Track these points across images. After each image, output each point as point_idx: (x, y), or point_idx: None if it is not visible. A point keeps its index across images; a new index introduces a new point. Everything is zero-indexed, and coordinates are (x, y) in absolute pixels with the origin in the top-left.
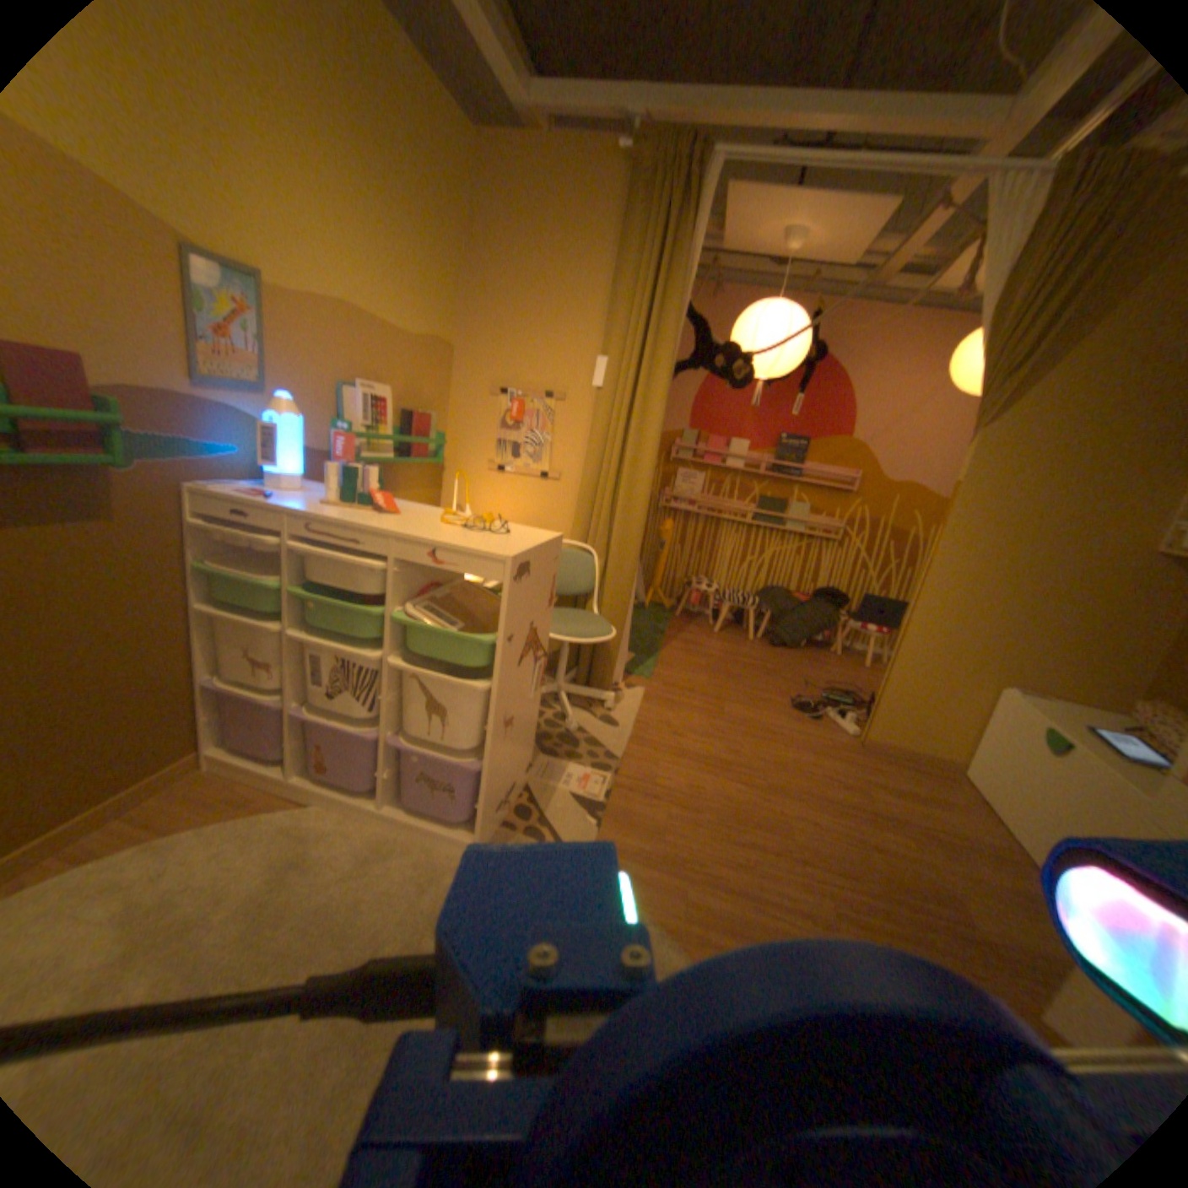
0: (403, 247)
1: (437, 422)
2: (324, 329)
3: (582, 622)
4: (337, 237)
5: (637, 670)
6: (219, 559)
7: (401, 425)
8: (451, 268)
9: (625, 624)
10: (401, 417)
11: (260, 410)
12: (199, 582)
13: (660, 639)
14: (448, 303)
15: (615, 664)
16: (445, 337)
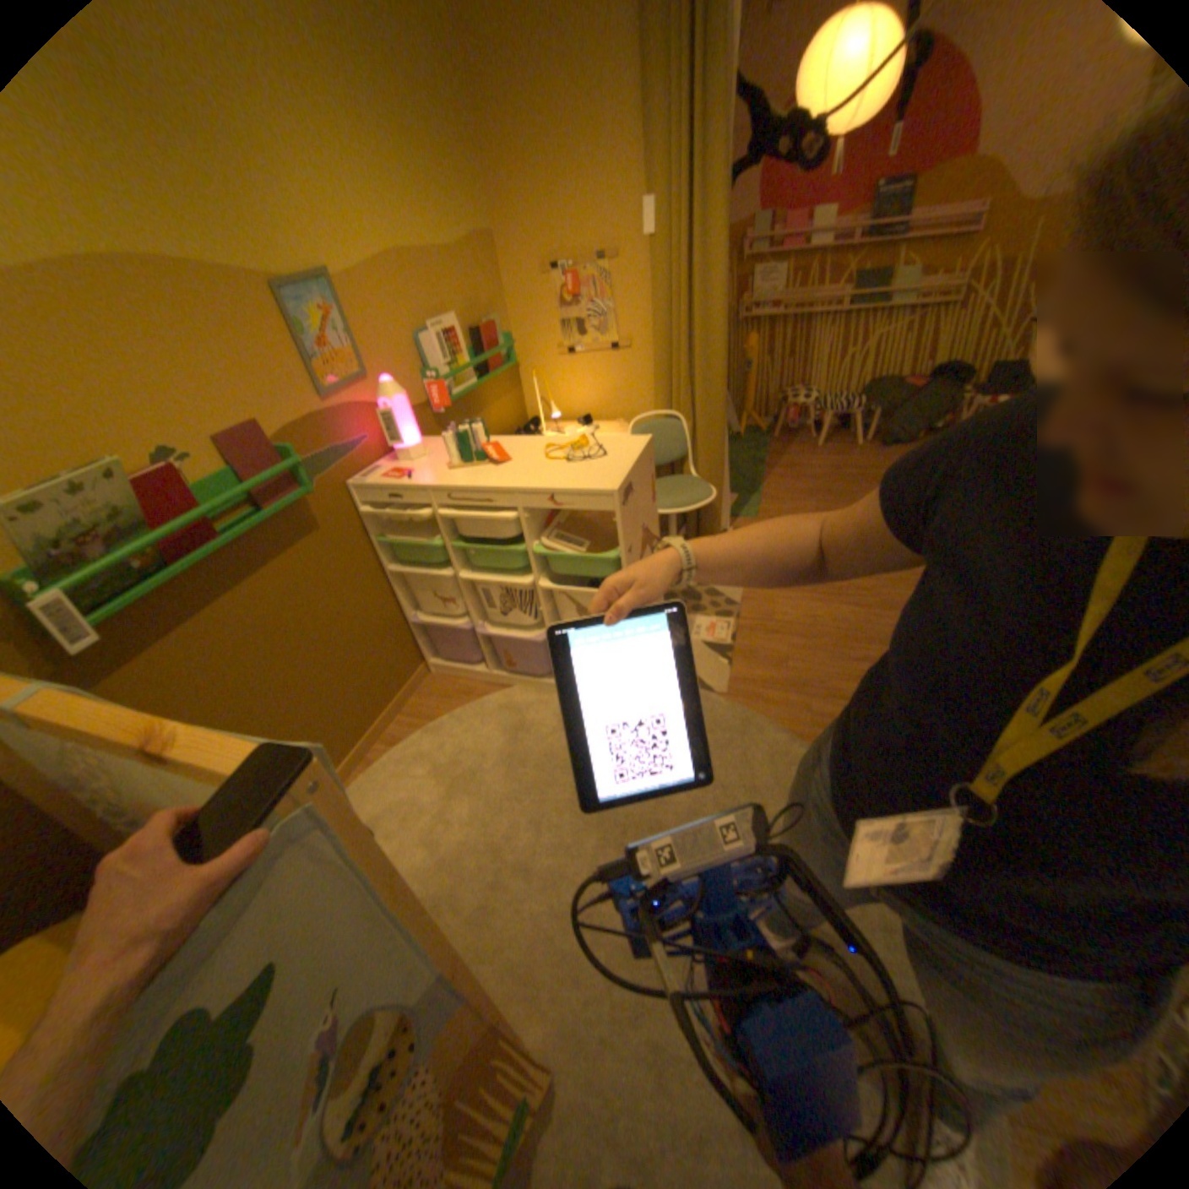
0: (416, 151)
1: (499, 323)
2: (385, 289)
3: (682, 490)
4: (362, 185)
5: (742, 510)
6: (388, 528)
7: (470, 343)
8: (463, 140)
9: (723, 476)
10: (468, 335)
11: (368, 394)
12: (382, 549)
13: (761, 470)
14: (472, 184)
15: (720, 515)
16: (480, 225)
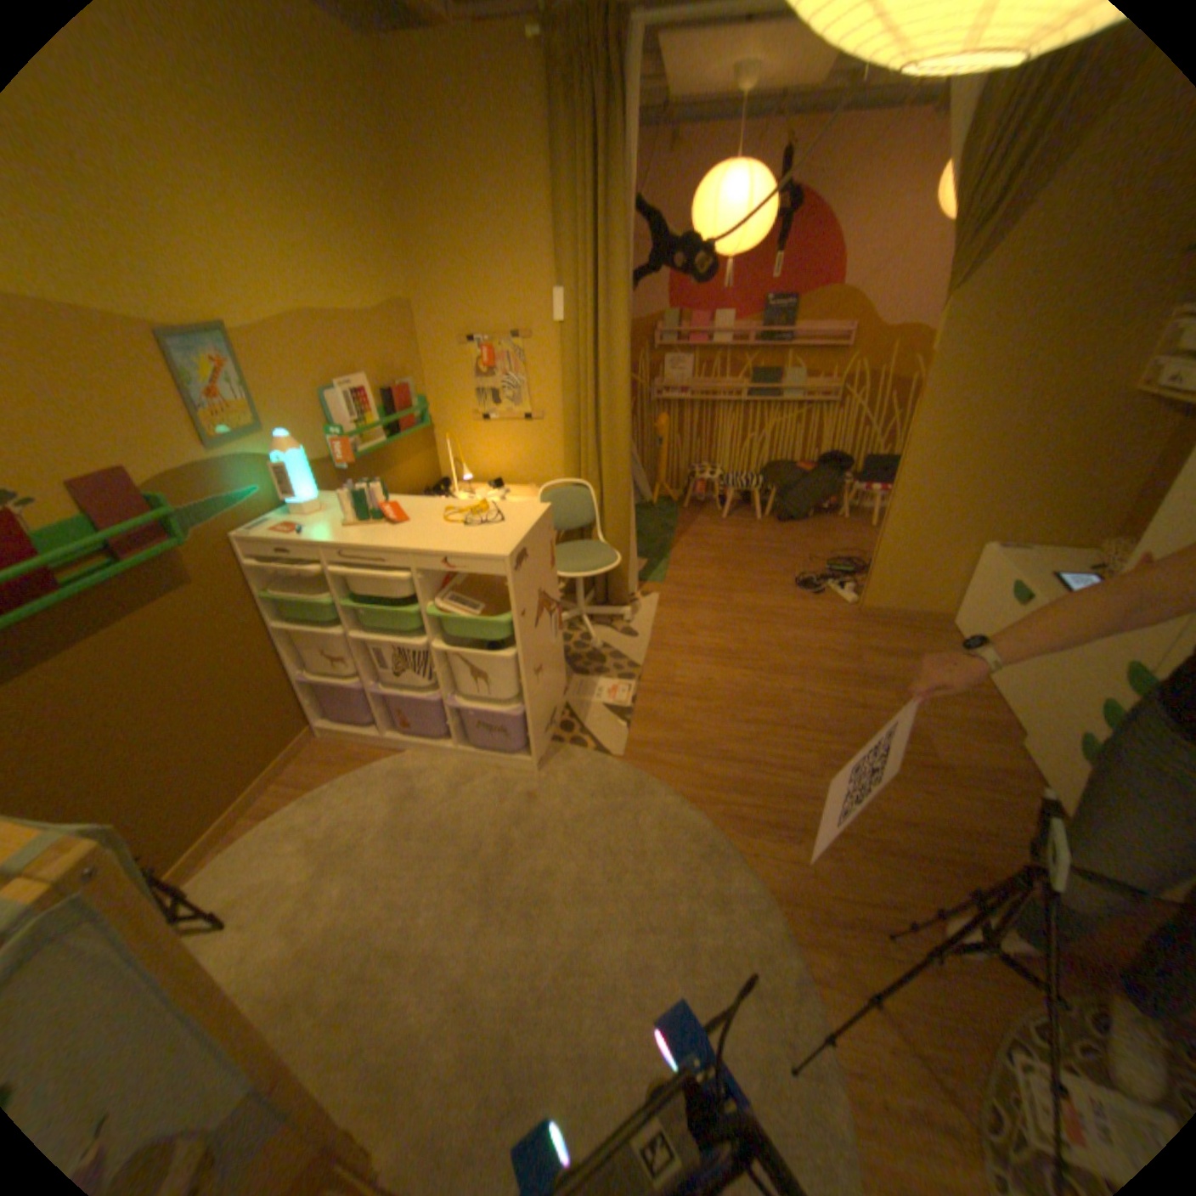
0: (333, 223)
1: (414, 386)
2: (289, 346)
3: (588, 555)
4: (271, 248)
5: (650, 576)
6: (275, 582)
7: (382, 403)
8: (385, 218)
9: (629, 543)
10: (381, 395)
11: (262, 446)
12: (266, 605)
13: (670, 538)
14: (392, 258)
15: (627, 579)
16: (399, 295)
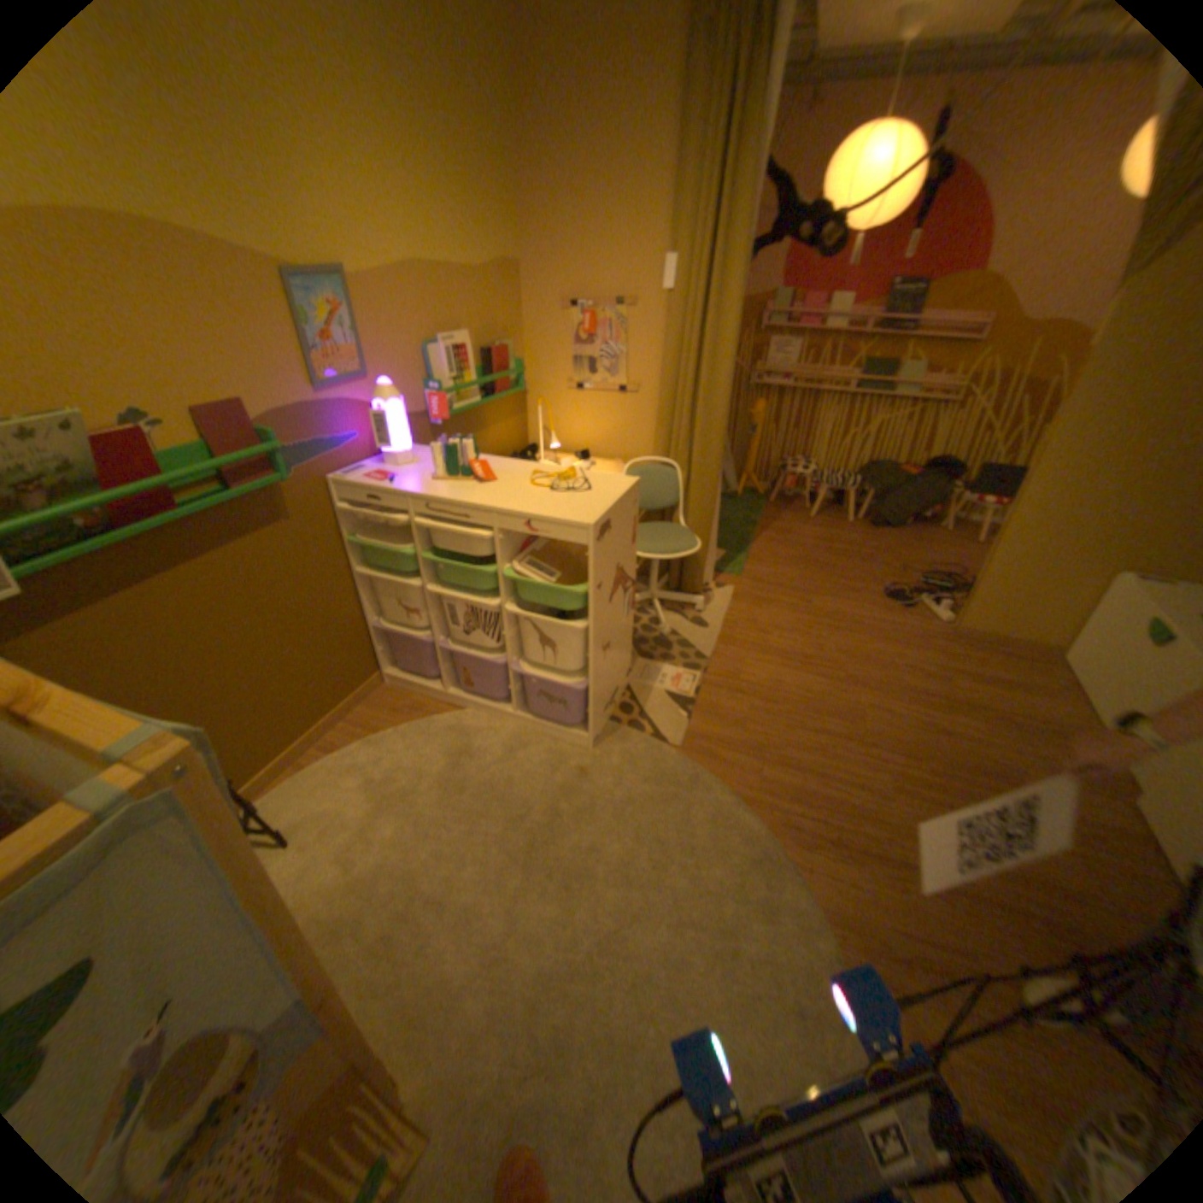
0: (453, 175)
1: (512, 349)
2: (399, 297)
3: (667, 537)
4: (393, 196)
5: (726, 567)
6: (363, 529)
7: (480, 363)
8: (503, 173)
9: (710, 530)
10: (479, 355)
11: (365, 394)
12: (353, 550)
13: (752, 531)
14: (505, 215)
15: (703, 568)
16: (508, 254)
